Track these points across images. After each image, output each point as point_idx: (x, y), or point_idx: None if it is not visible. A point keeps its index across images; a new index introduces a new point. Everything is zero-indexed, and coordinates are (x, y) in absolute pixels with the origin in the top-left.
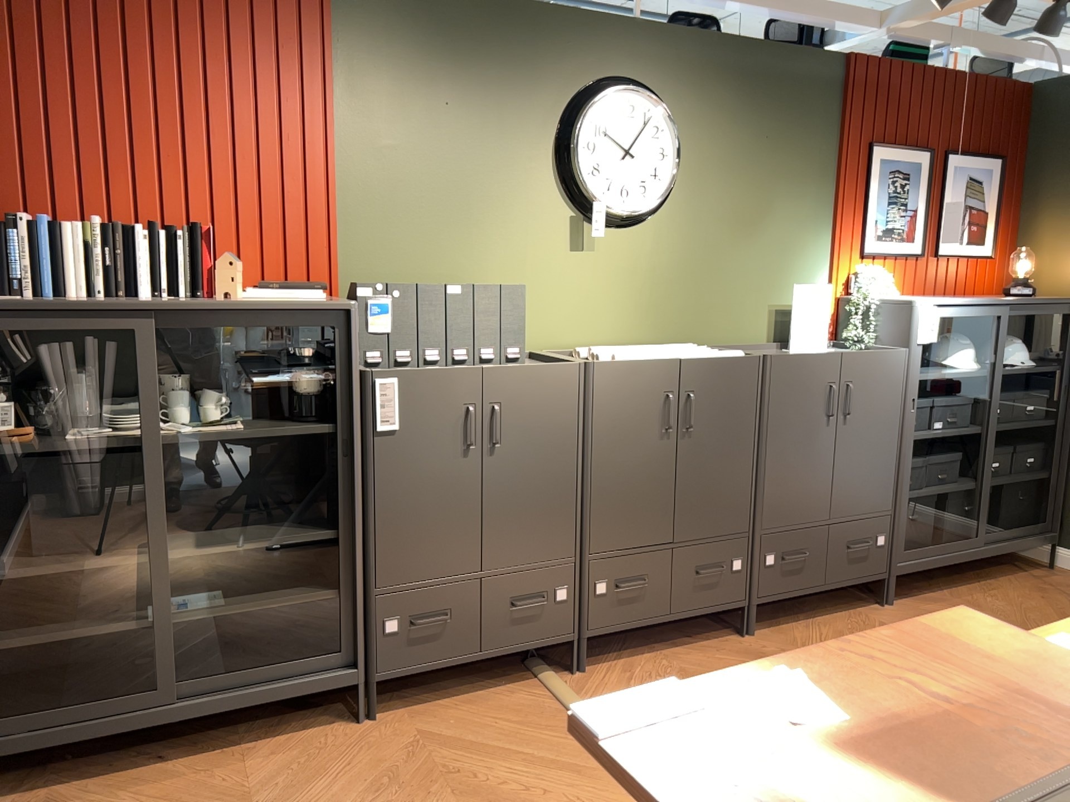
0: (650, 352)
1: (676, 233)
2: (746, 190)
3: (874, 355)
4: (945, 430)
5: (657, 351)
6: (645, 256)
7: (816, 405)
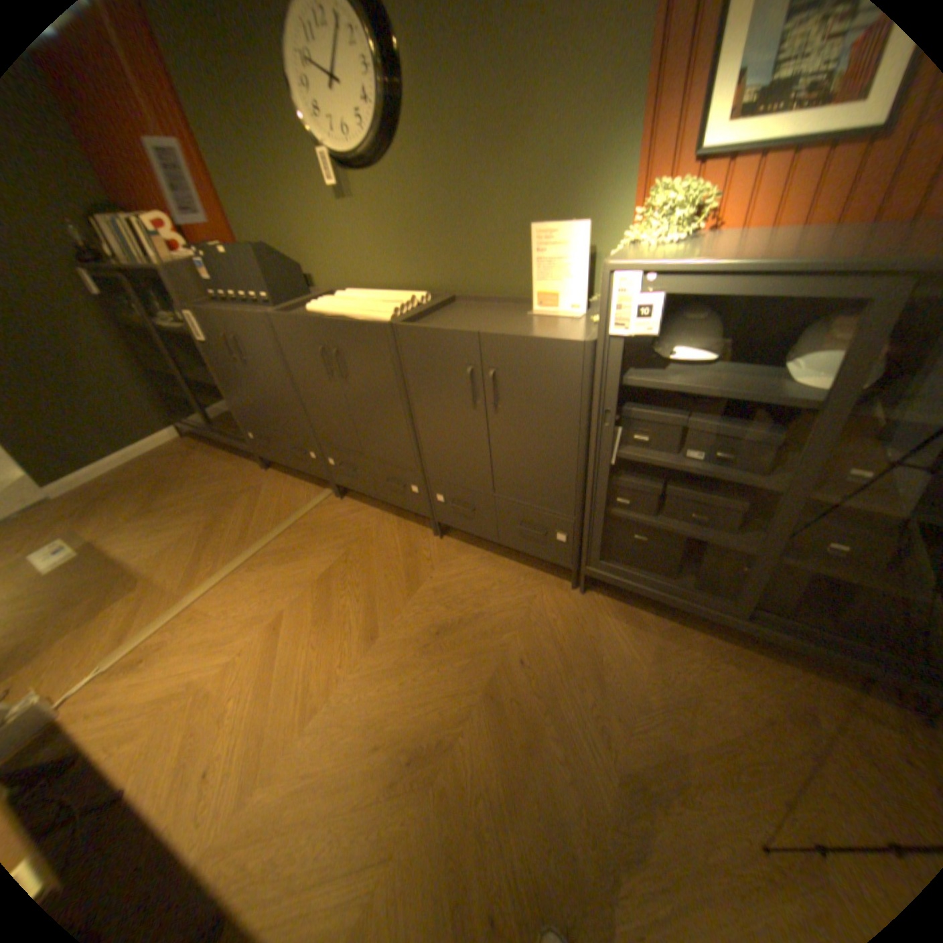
0: (341, 306)
1: (416, 167)
2: (488, 81)
3: (527, 343)
4: (707, 464)
5: (347, 305)
6: (393, 199)
7: (456, 386)
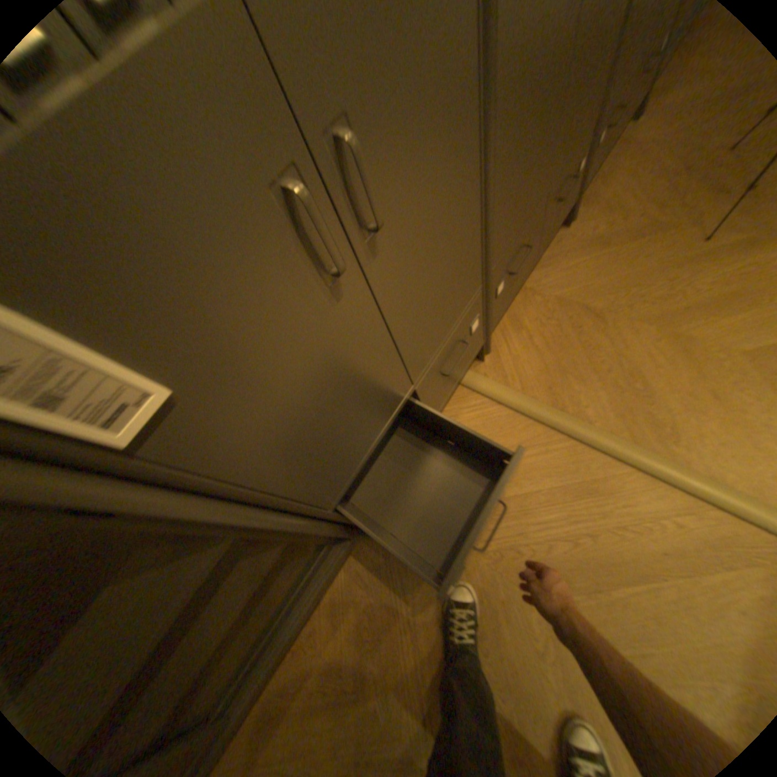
0: None
1: None
2: None
3: None
4: None
5: None
6: None
7: None
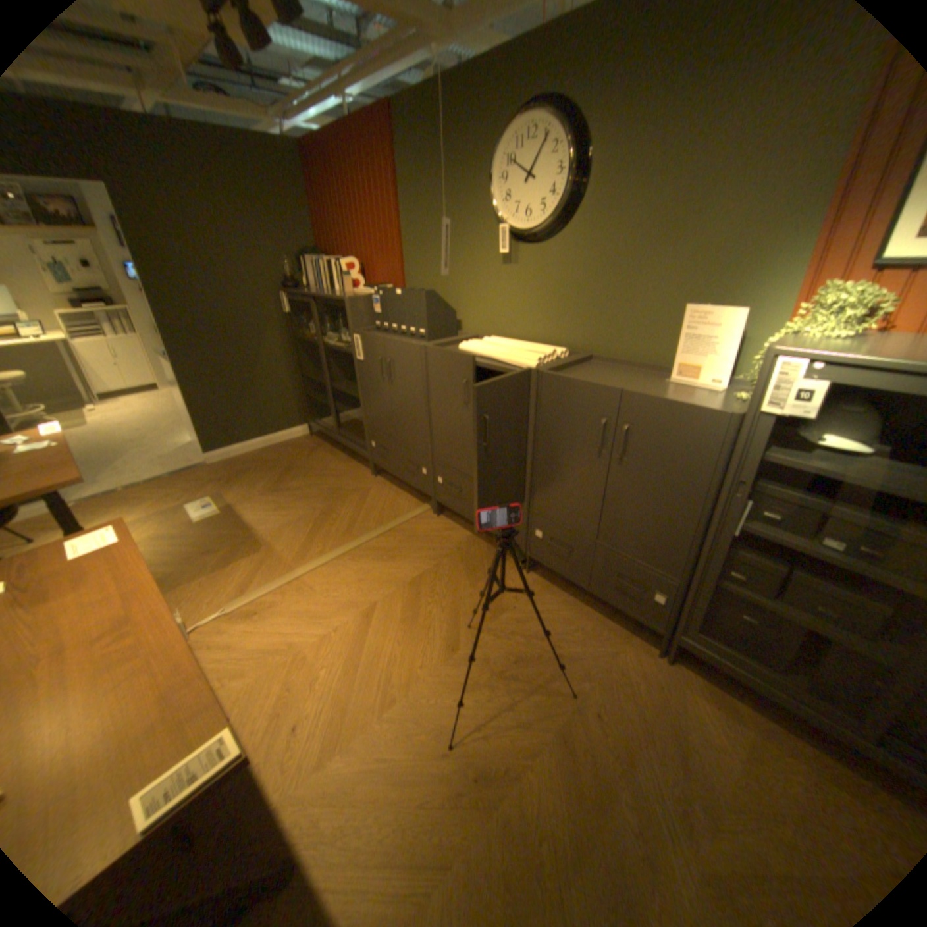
0: (490, 349)
1: (583, 246)
2: (669, 185)
3: (671, 405)
4: (850, 556)
5: (495, 349)
6: (554, 269)
7: (587, 432)
